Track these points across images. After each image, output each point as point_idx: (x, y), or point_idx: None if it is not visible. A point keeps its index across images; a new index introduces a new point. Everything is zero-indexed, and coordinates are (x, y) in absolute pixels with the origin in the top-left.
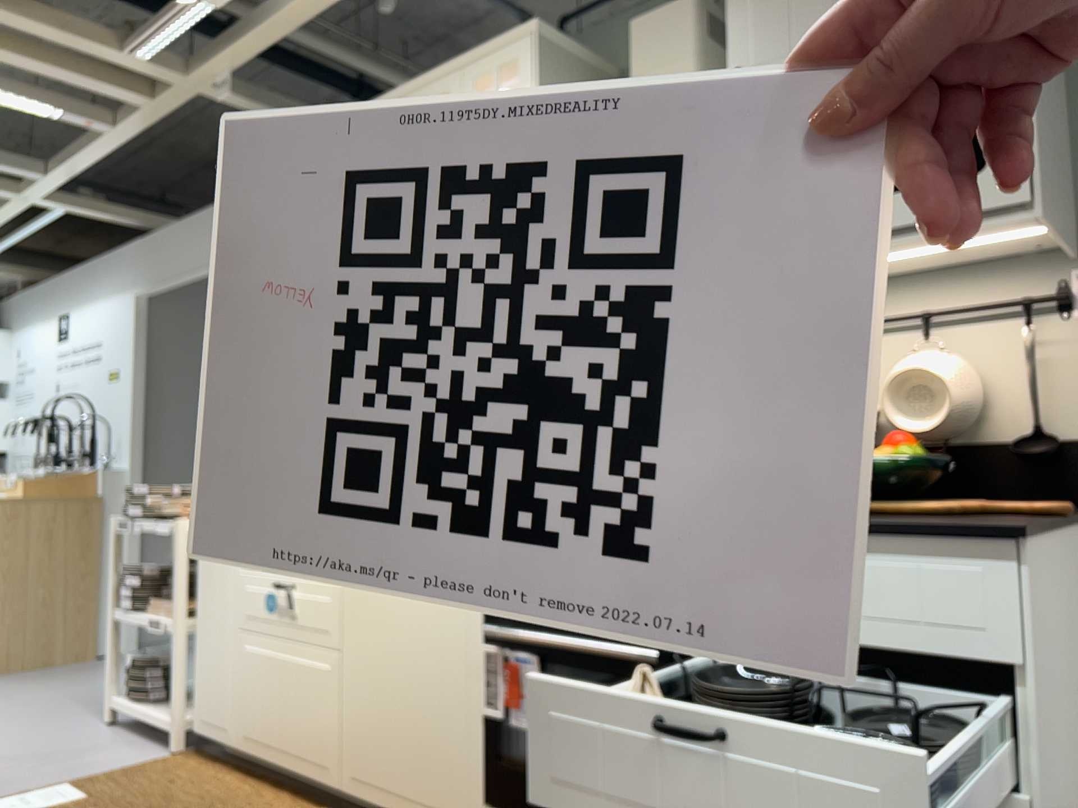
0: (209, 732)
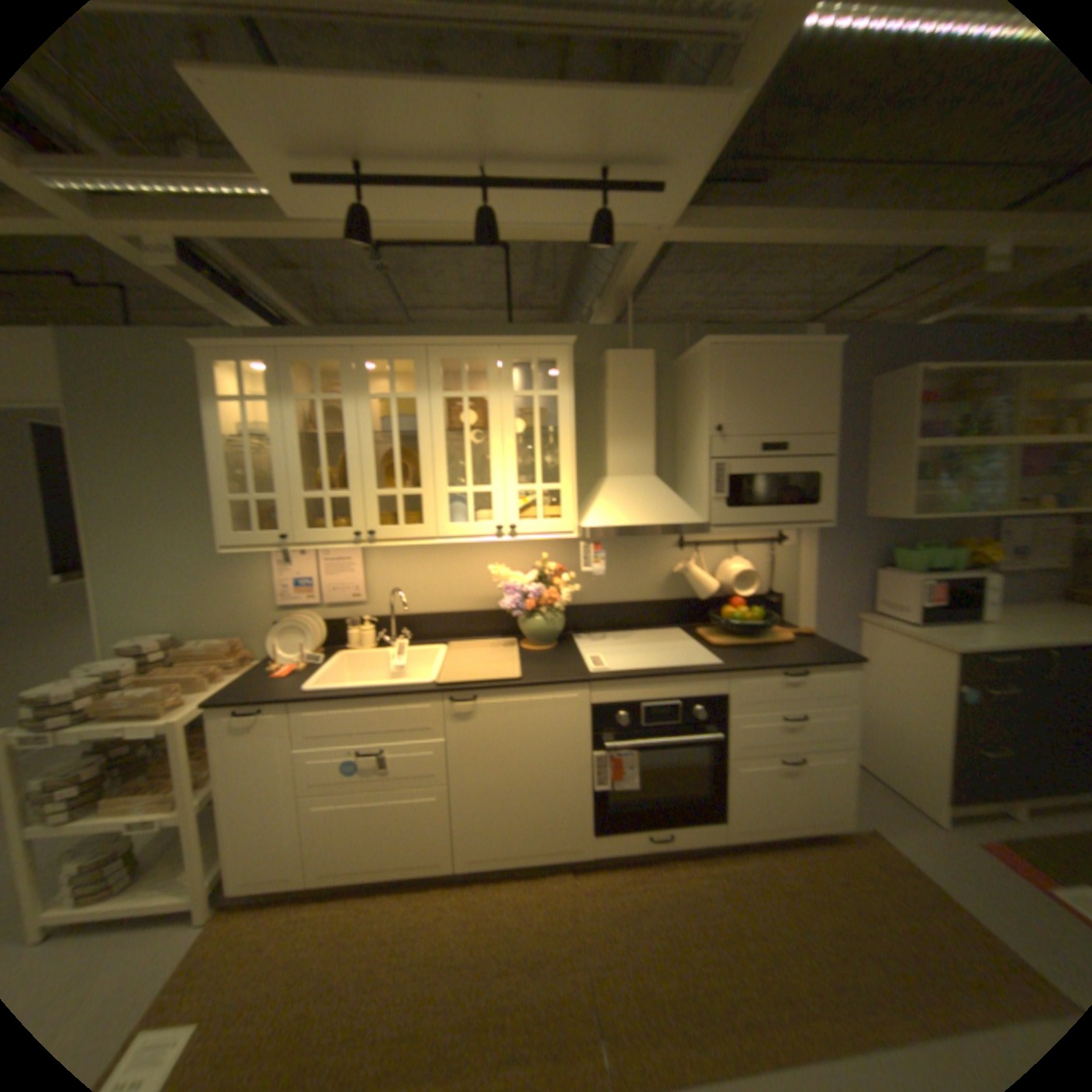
0: (257, 888)
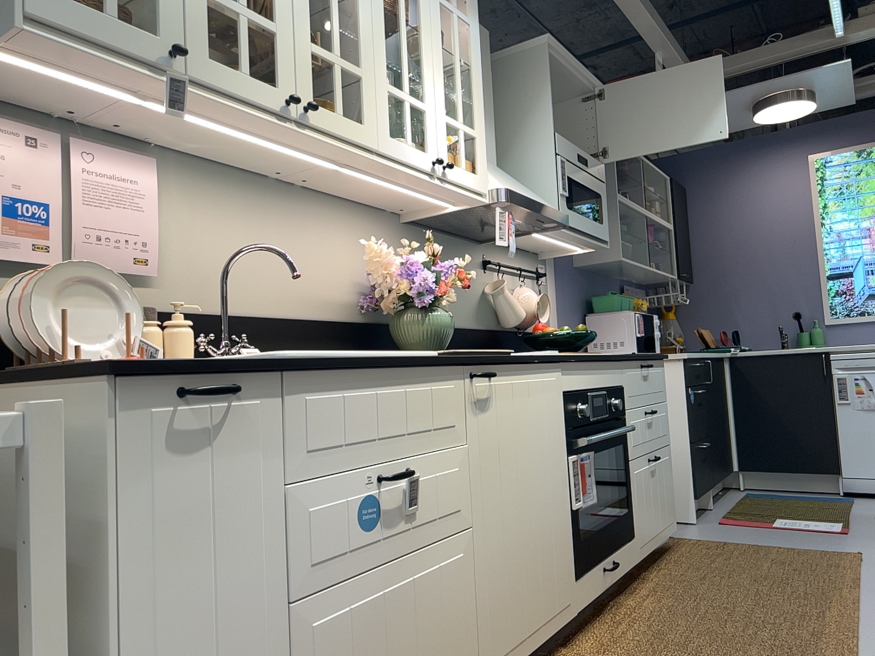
0: None
